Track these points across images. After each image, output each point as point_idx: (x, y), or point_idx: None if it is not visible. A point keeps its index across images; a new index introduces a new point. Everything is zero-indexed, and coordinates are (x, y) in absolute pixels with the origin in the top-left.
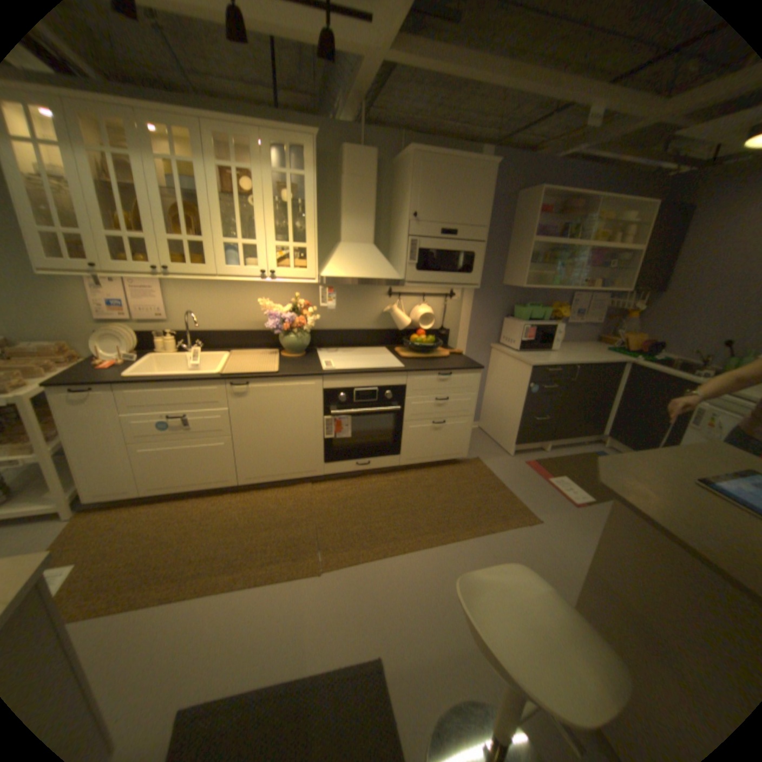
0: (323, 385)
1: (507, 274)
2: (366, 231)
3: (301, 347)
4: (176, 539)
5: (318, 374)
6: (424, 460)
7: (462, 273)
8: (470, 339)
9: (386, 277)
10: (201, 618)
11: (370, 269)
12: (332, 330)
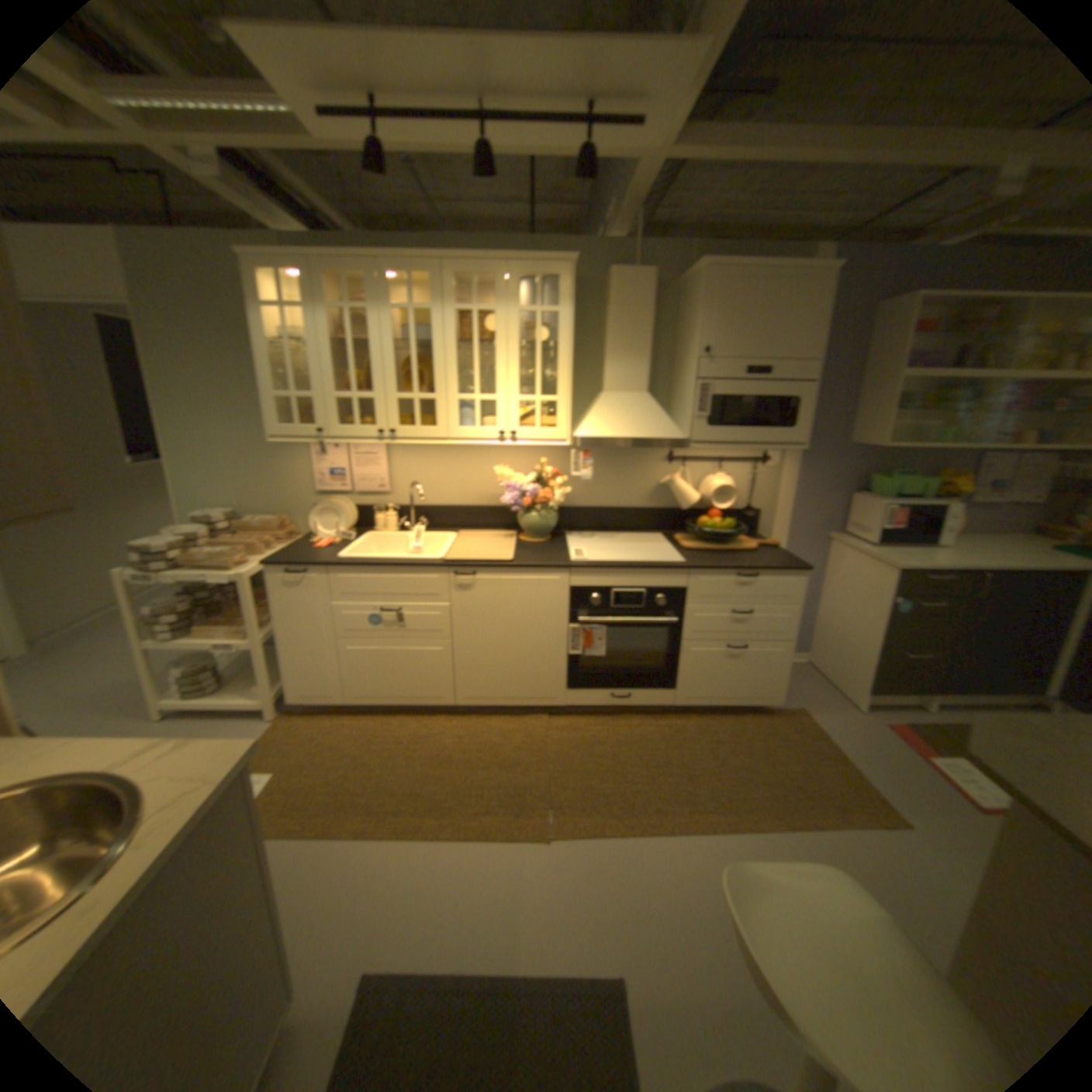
0: (569, 582)
1: (857, 427)
2: (636, 376)
3: (544, 530)
4: (377, 763)
5: (562, 566)
6: (713, 702)
7: (779, 428)
8: (795, 525)
9: (662, 435)
10: (397, 868)
11: (639, 426)
12: (586, 508)
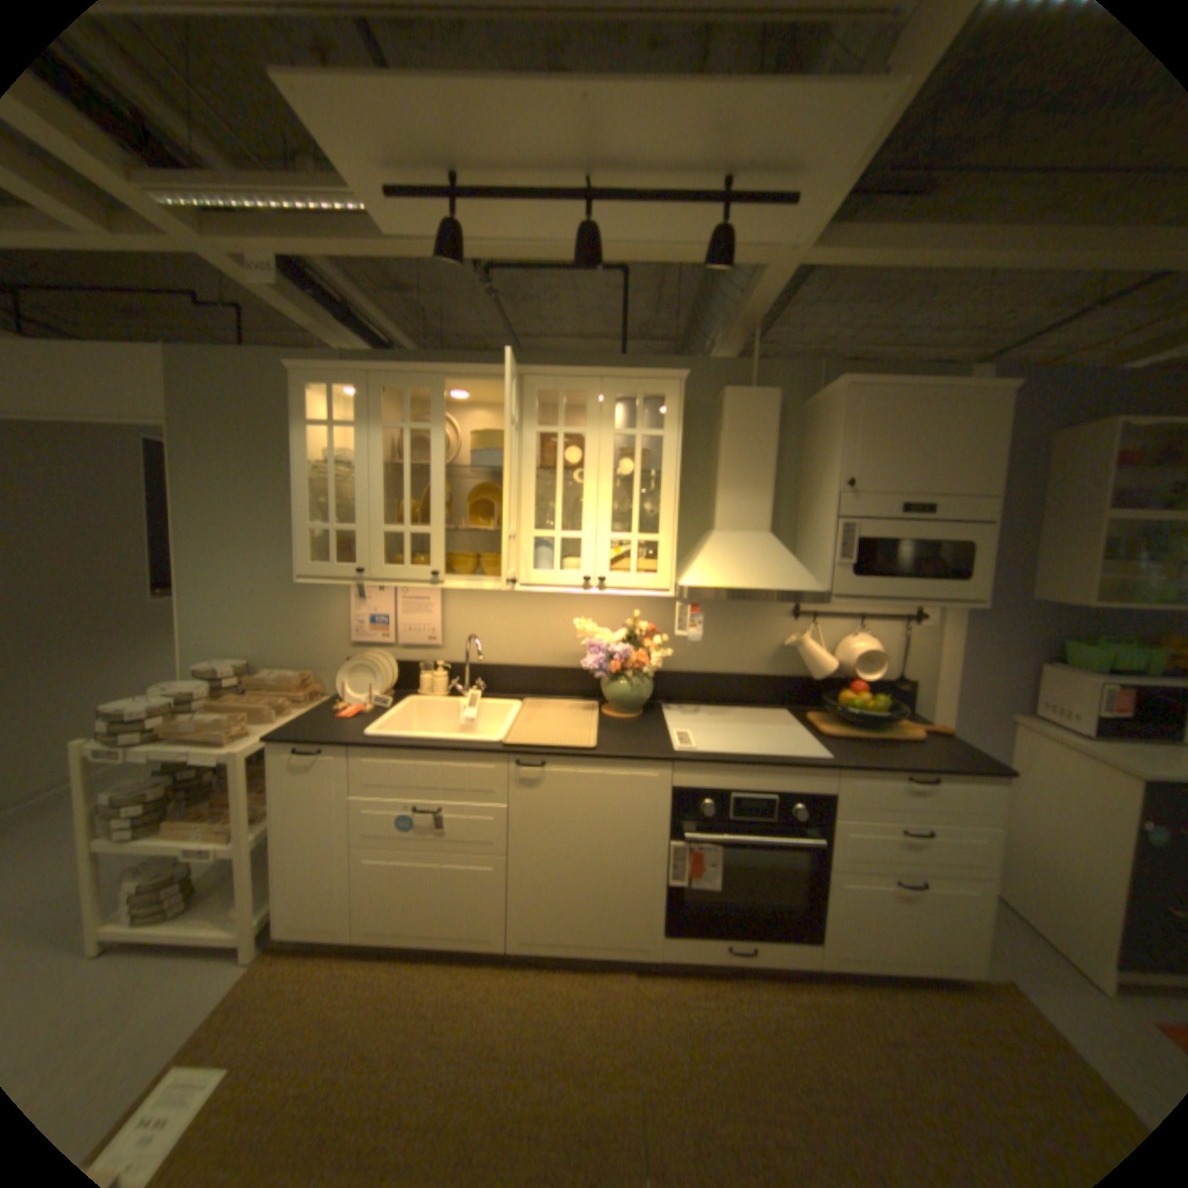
0: (673, 780)
1: (1041, 580)
2: (758, 512)
3: (636, 701)
4: (386, 1054)
5: (664, 758)
6: (881, 969)
7: (950, 581)
8: (966, 704)
9: (796, 586)
10: None
11: (765, 574)
12: (690, 673)
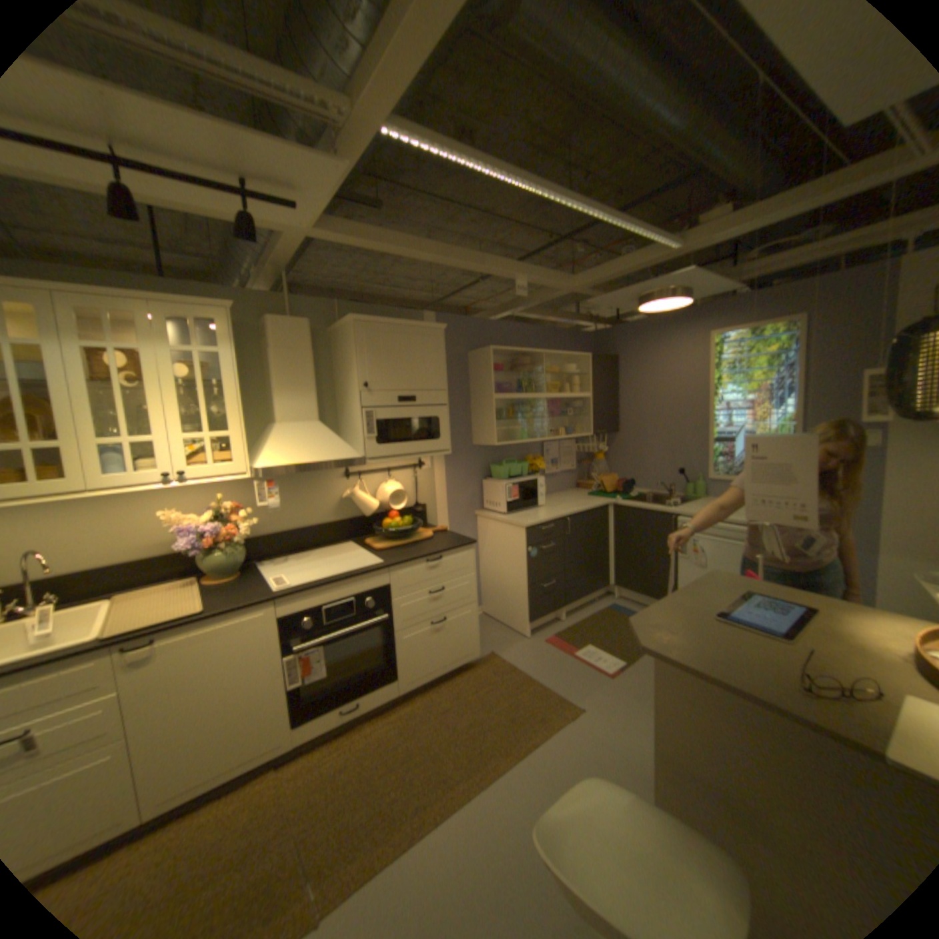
0: (277, 613)
1: (475, 434)
2: (308, 407)
3: (234, 566)
4: None
5: (267, 599)
6: (430, 677)
7: (430, 440)
8: (452, 510)
9: (343, 456)
10: None
11: (321, 450)
12: (276, 533)
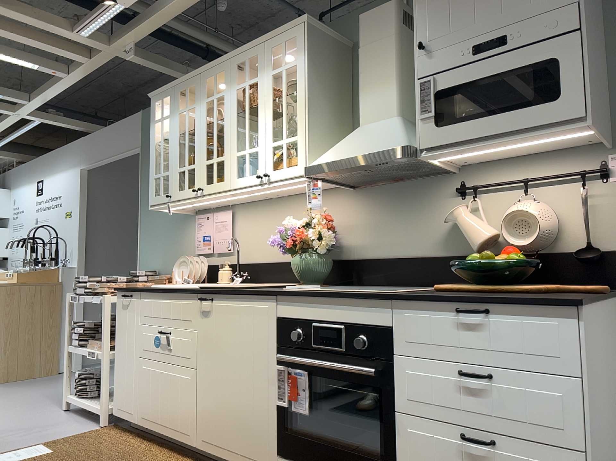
0: (277, 311)
1: None
2: (386, 102)
3: (316, 276)
4: None
5: (269, 292)
6: None
7: (534, 105)
8: None
9: (383, 147)
10: None
11: (367, 144)
12: (376, 259)
